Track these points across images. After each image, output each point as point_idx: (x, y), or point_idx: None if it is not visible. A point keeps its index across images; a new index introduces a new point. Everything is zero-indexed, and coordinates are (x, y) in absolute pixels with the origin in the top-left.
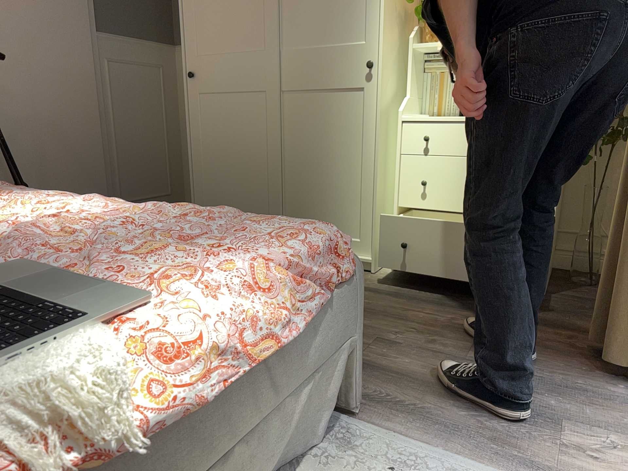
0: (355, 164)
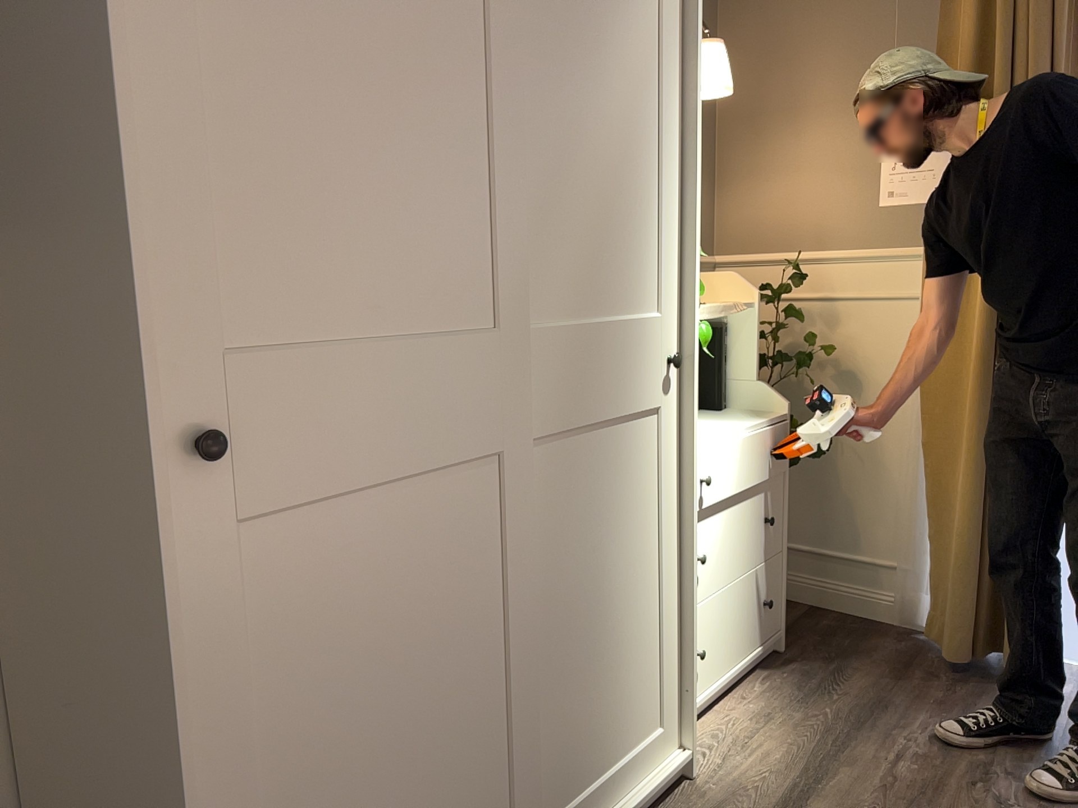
0: (645, 558)
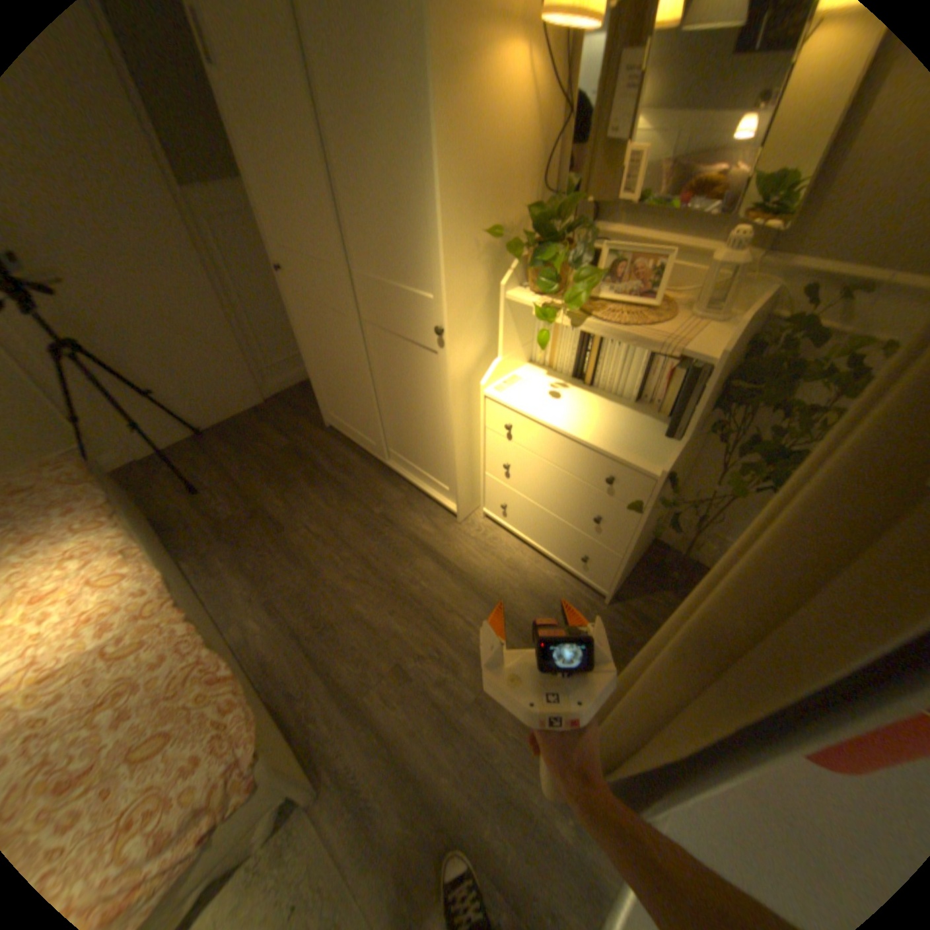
0: (438, 425)
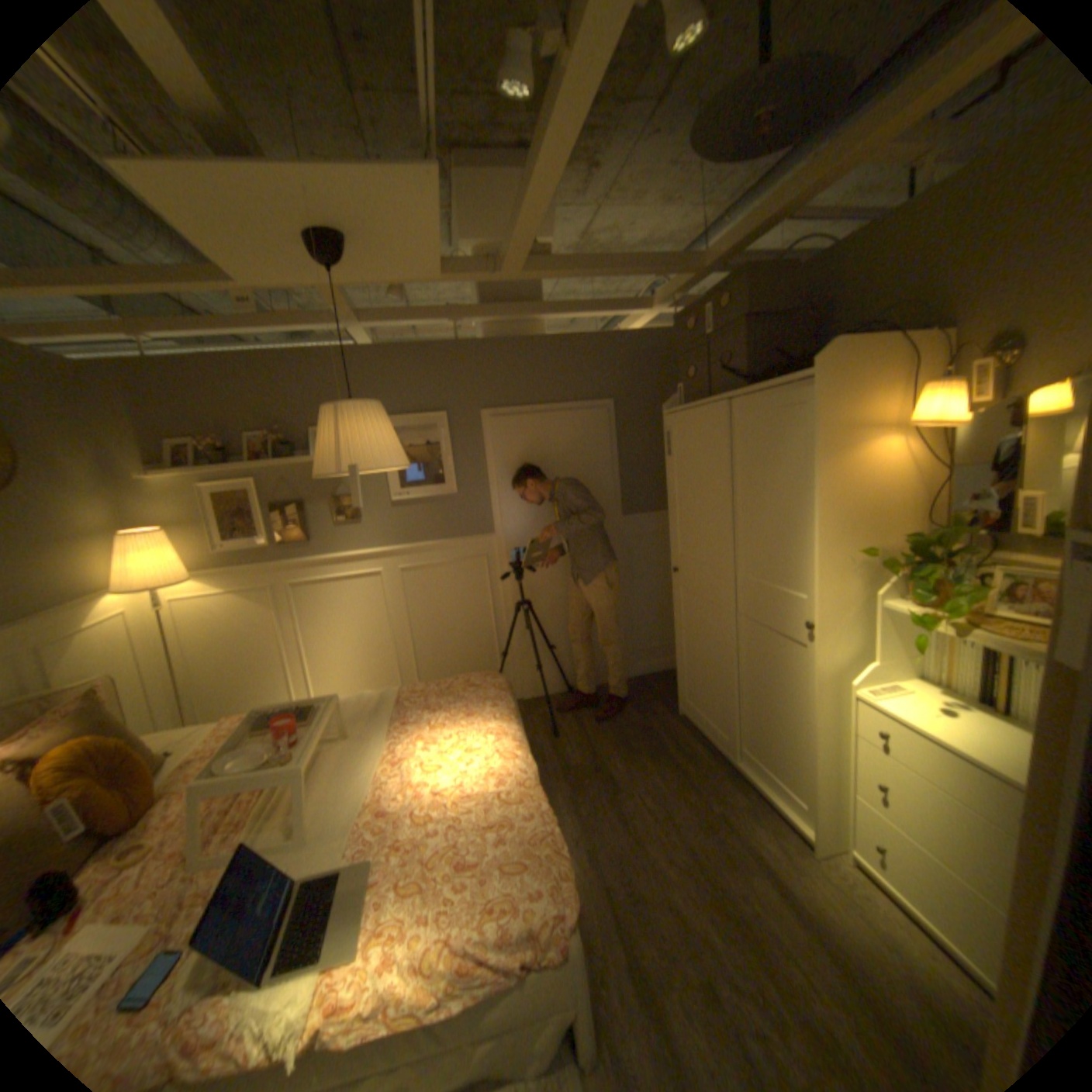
0: (801, 723)
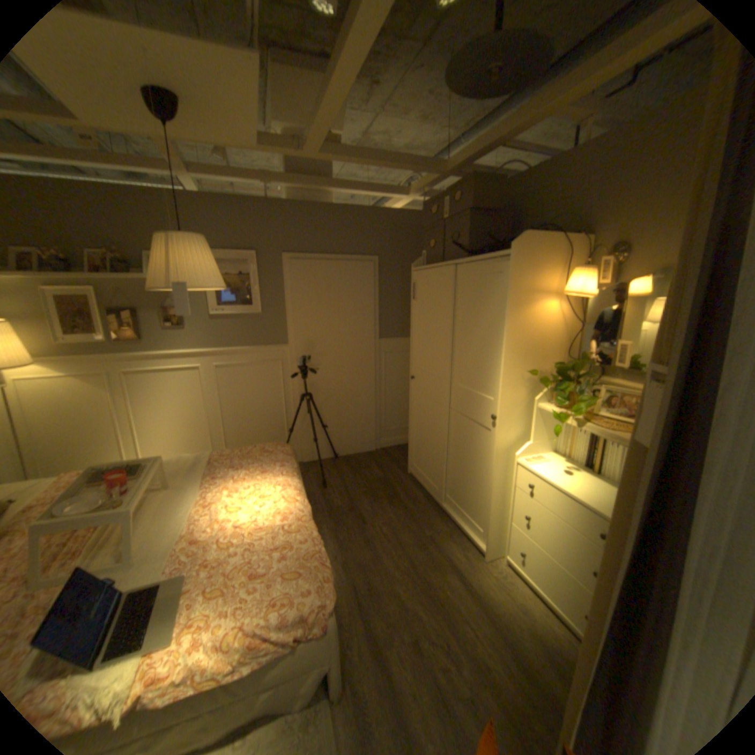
0: (484, 478)
